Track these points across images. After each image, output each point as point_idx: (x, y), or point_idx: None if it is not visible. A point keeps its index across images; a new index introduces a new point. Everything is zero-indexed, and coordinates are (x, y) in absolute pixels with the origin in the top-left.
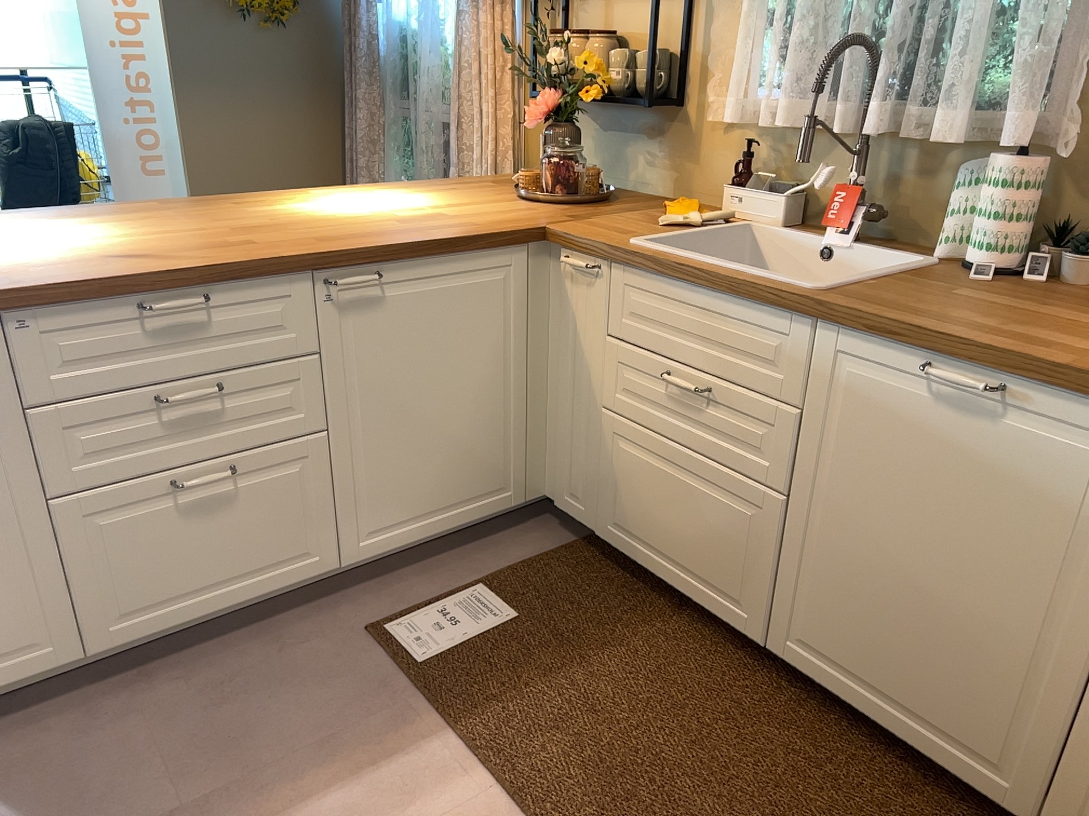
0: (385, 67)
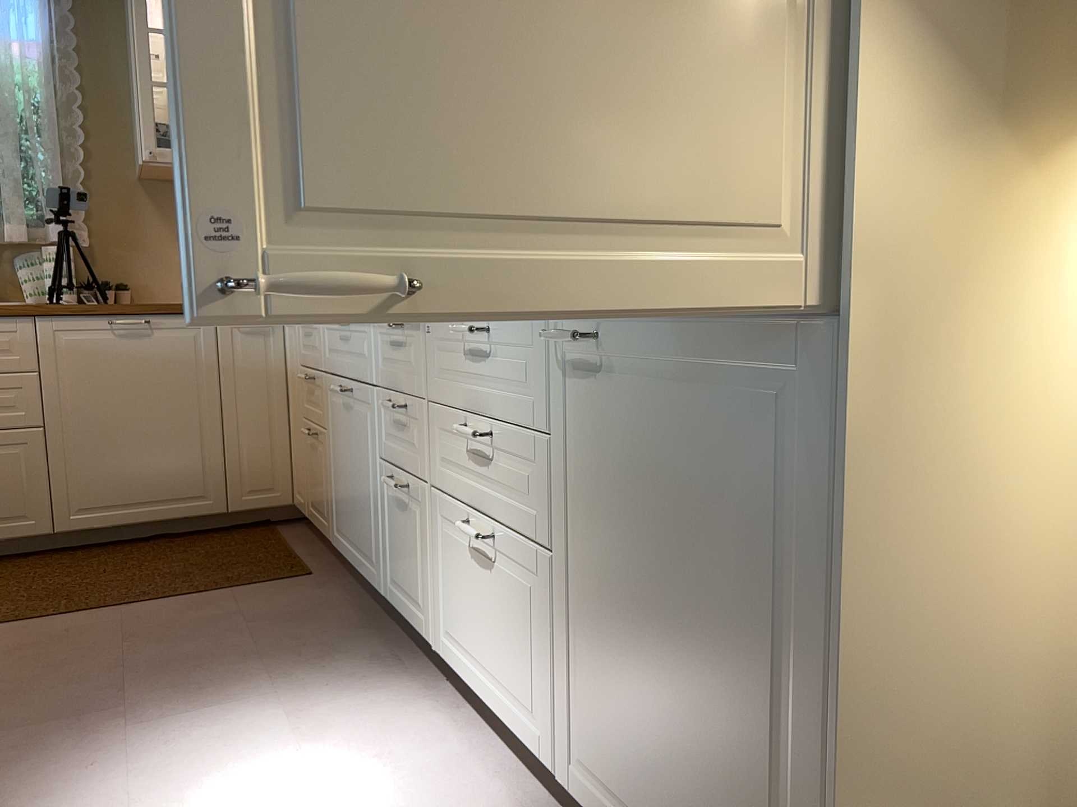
0: None
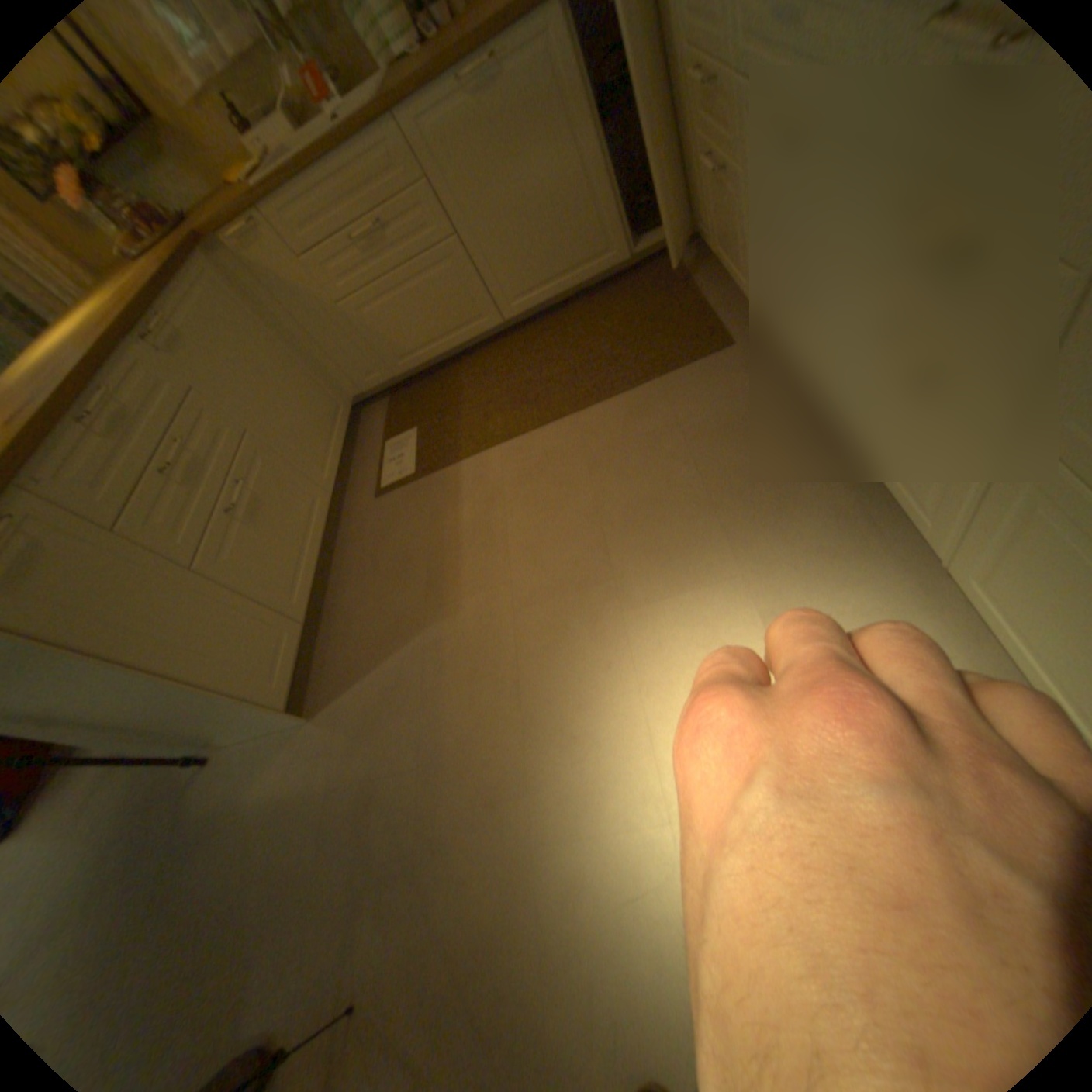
0: None
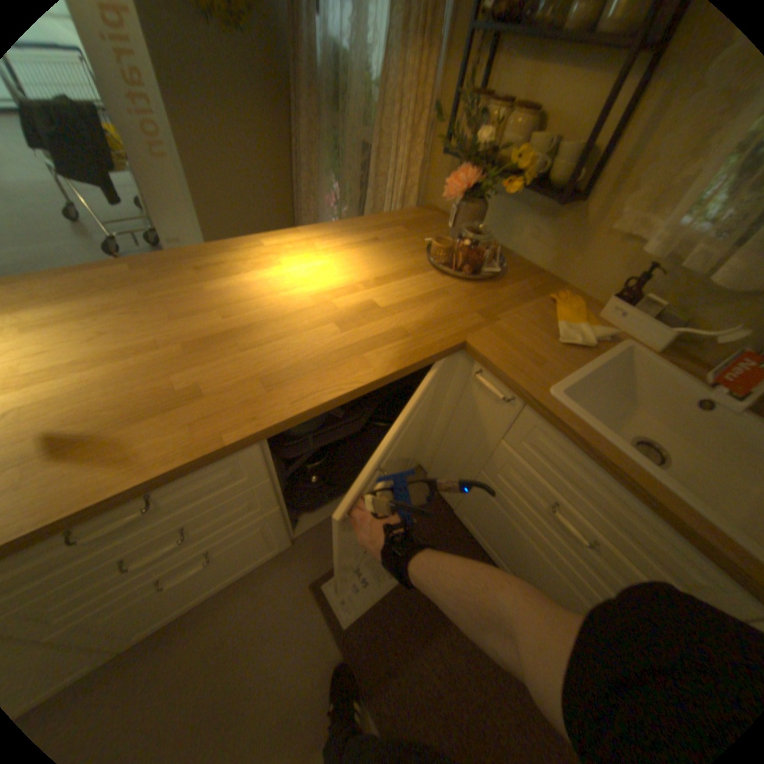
0: (321, 77)
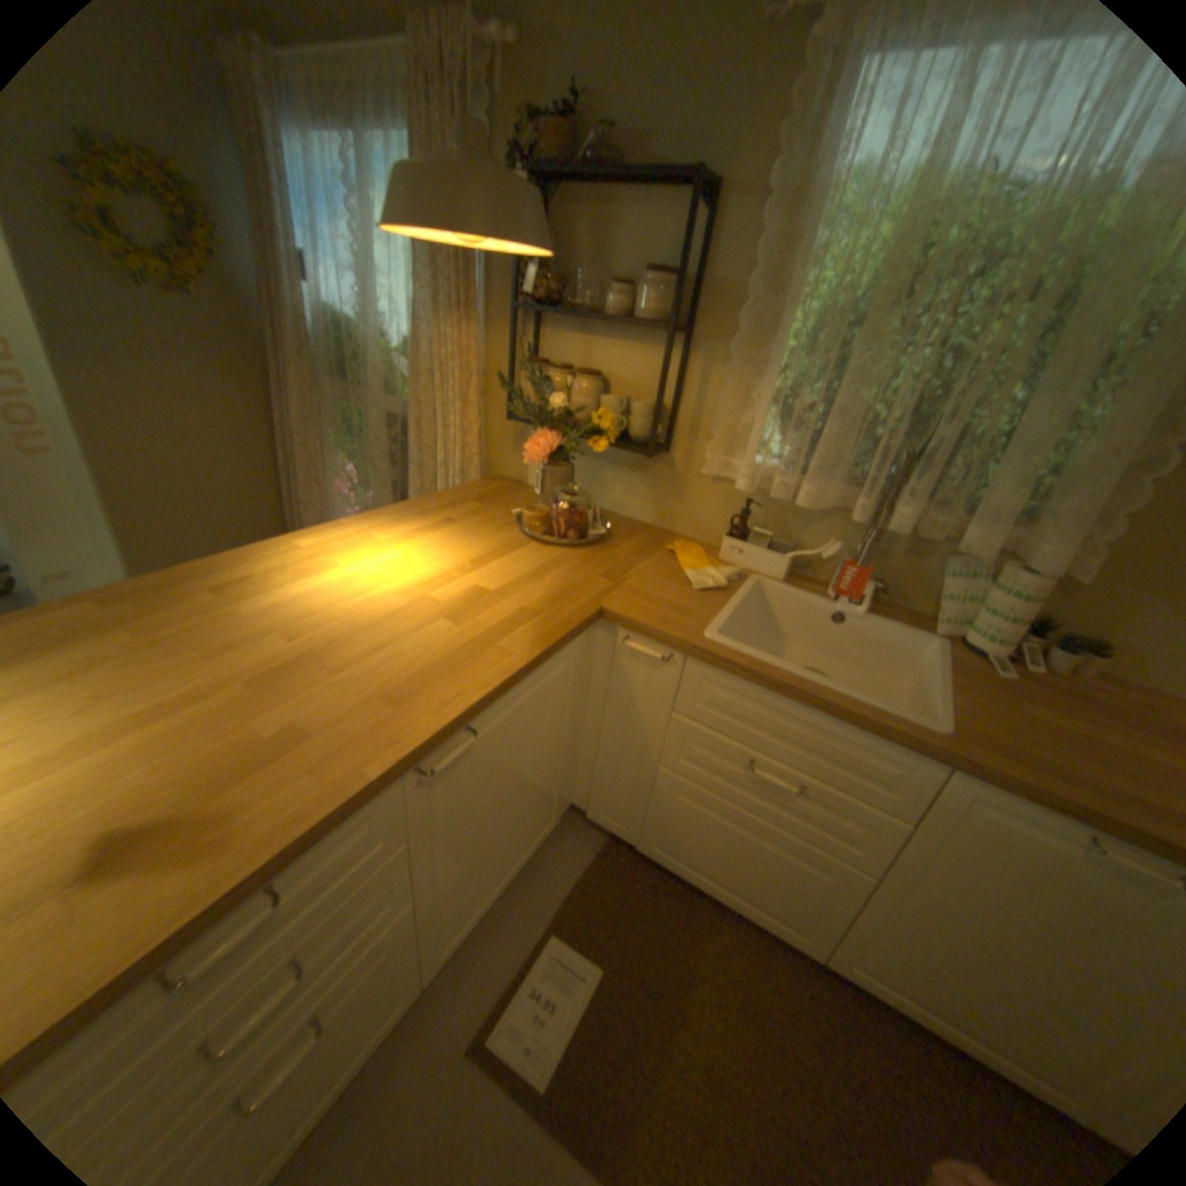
0: (312, 345)
